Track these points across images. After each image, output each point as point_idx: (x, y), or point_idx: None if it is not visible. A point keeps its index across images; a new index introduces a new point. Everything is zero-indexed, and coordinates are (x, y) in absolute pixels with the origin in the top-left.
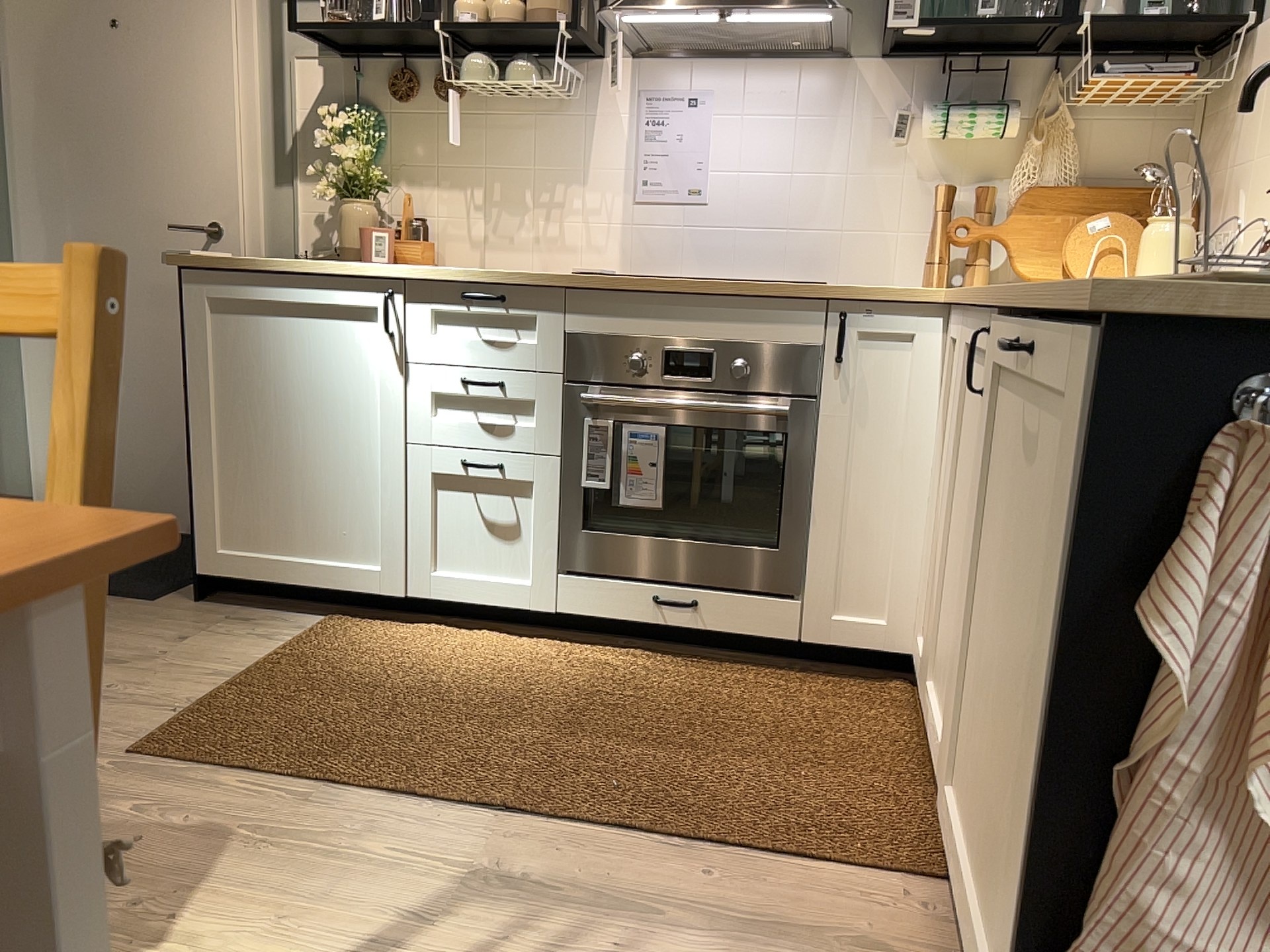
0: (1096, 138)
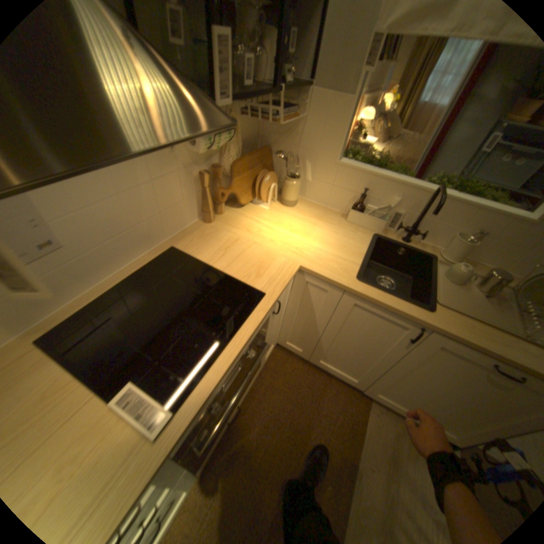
0: (239, 120)
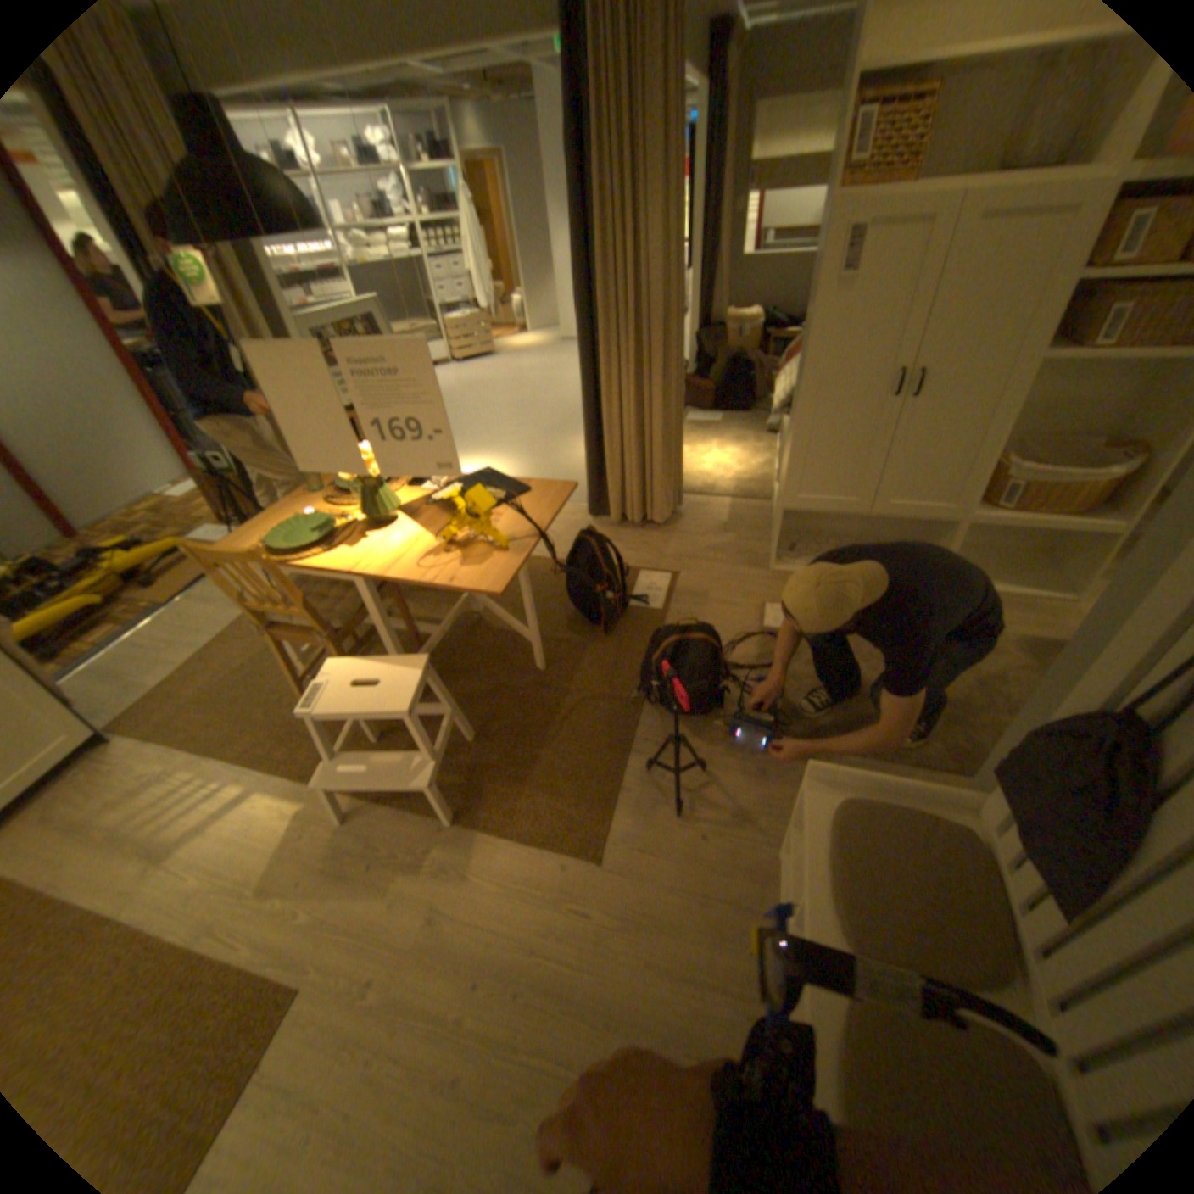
0: None
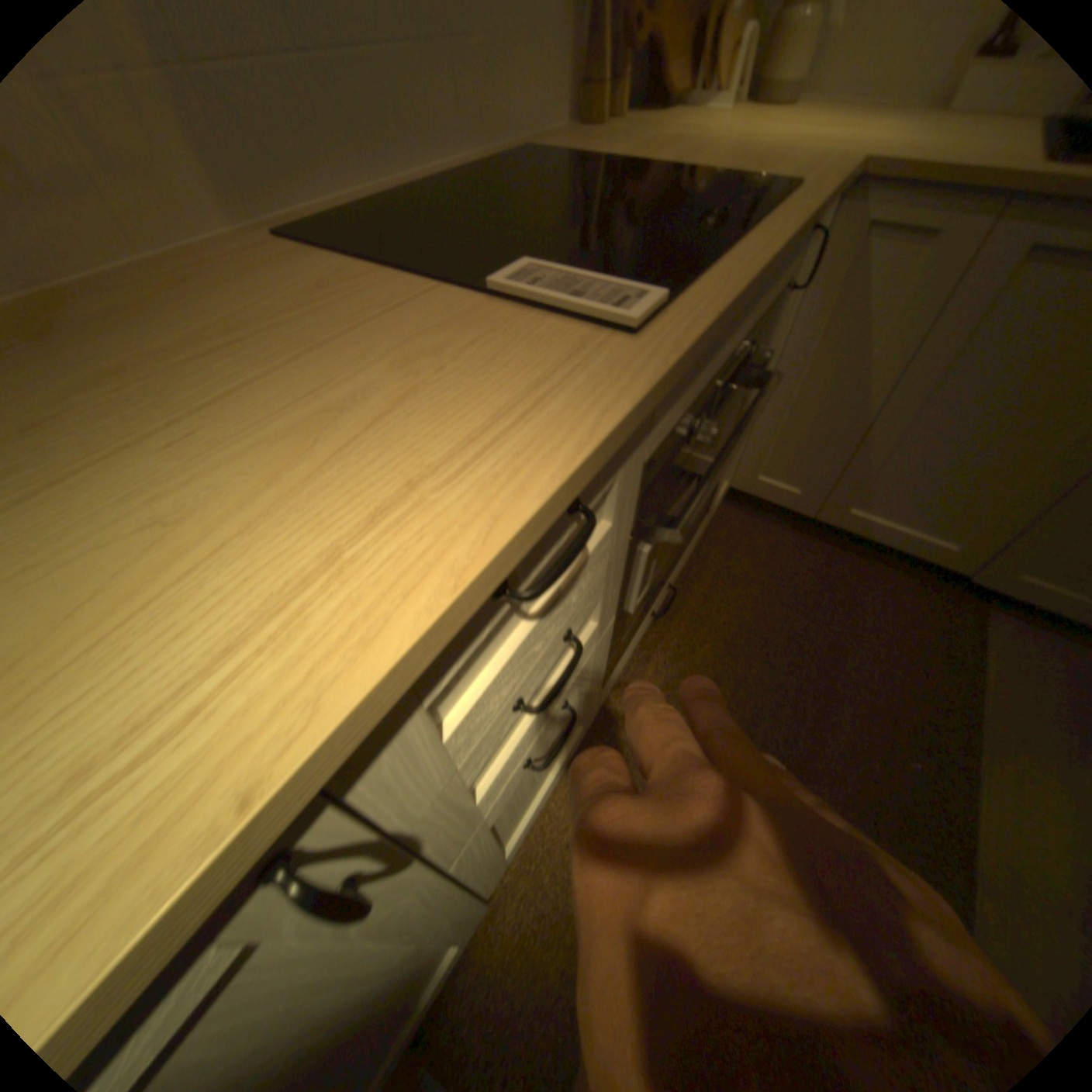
0: None
